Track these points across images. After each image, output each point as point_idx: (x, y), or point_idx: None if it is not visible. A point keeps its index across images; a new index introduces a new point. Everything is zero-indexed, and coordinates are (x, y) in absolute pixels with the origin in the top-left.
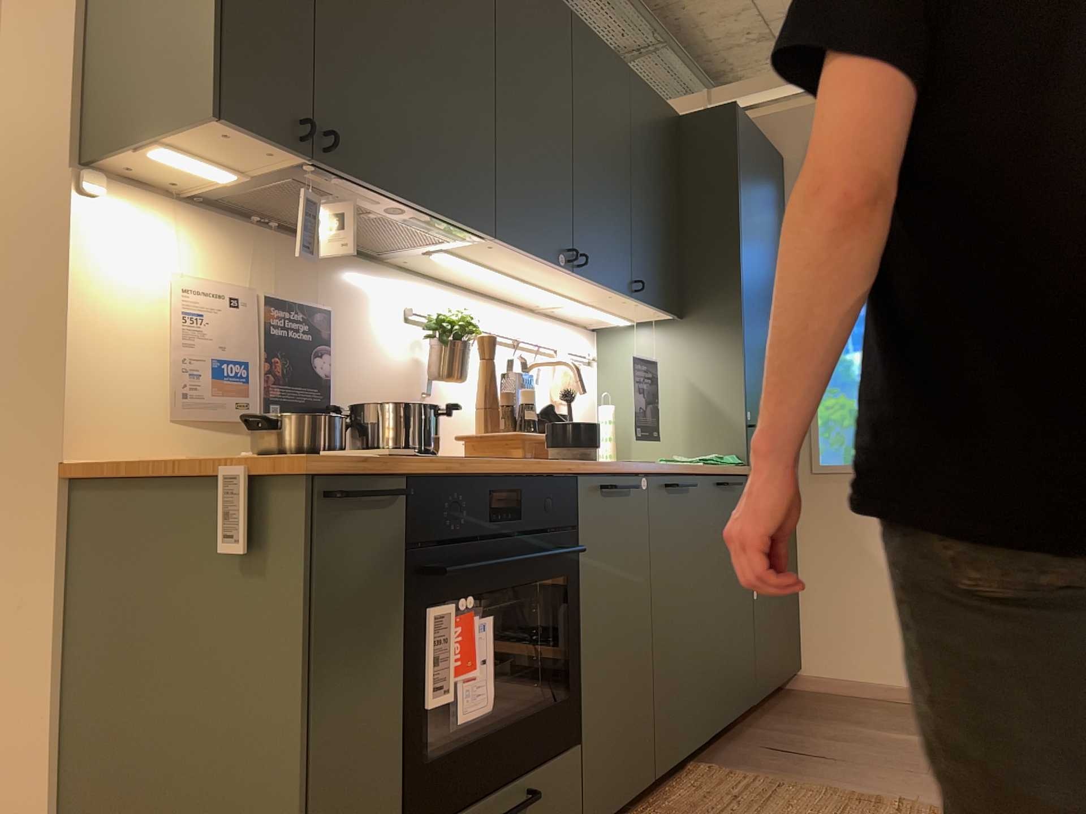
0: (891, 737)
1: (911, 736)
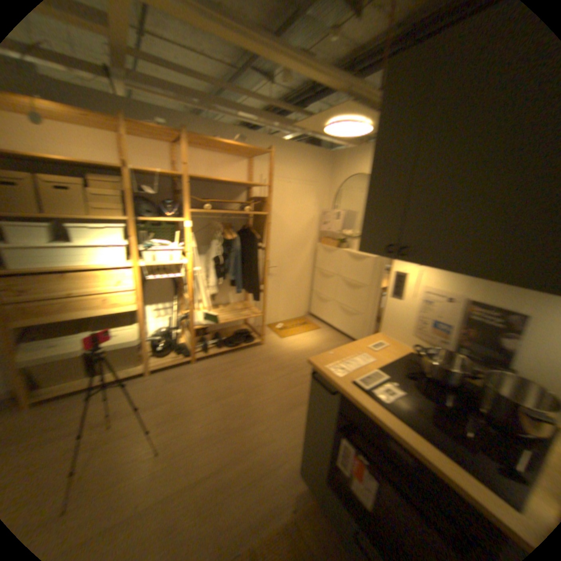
0: None
1: None
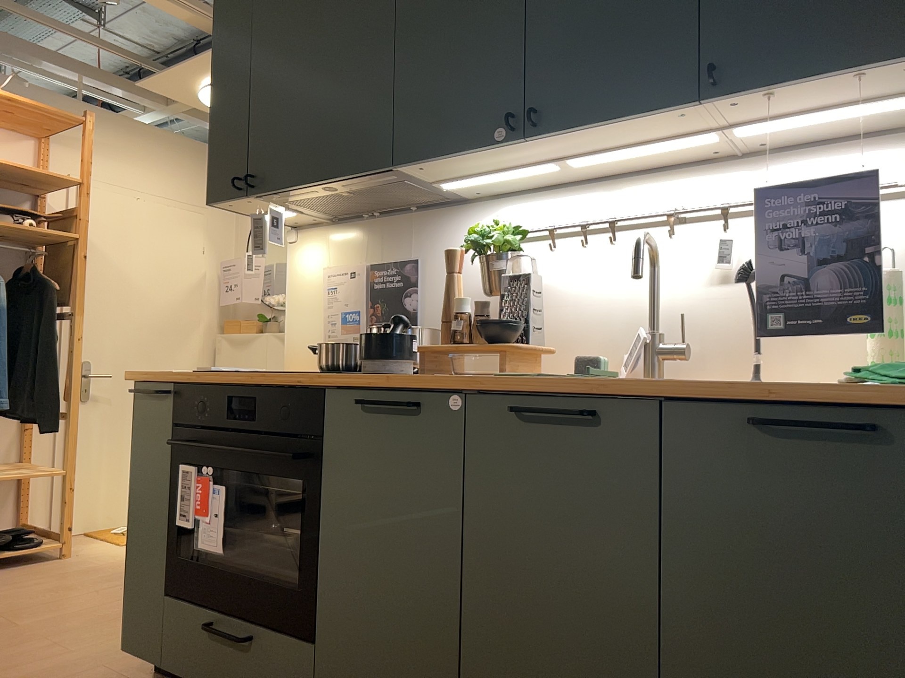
0: None
1: None
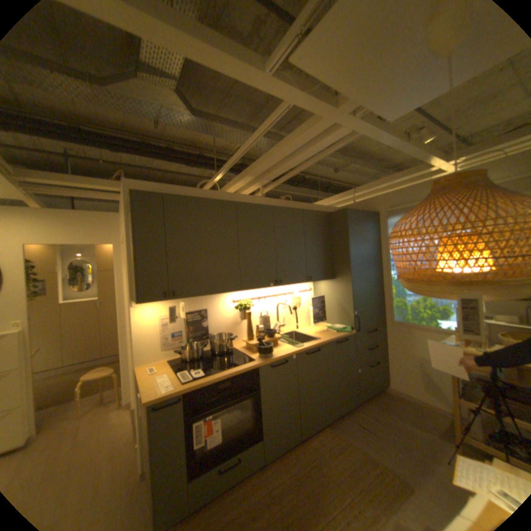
0: (406, 428)
1: (415, 430)
